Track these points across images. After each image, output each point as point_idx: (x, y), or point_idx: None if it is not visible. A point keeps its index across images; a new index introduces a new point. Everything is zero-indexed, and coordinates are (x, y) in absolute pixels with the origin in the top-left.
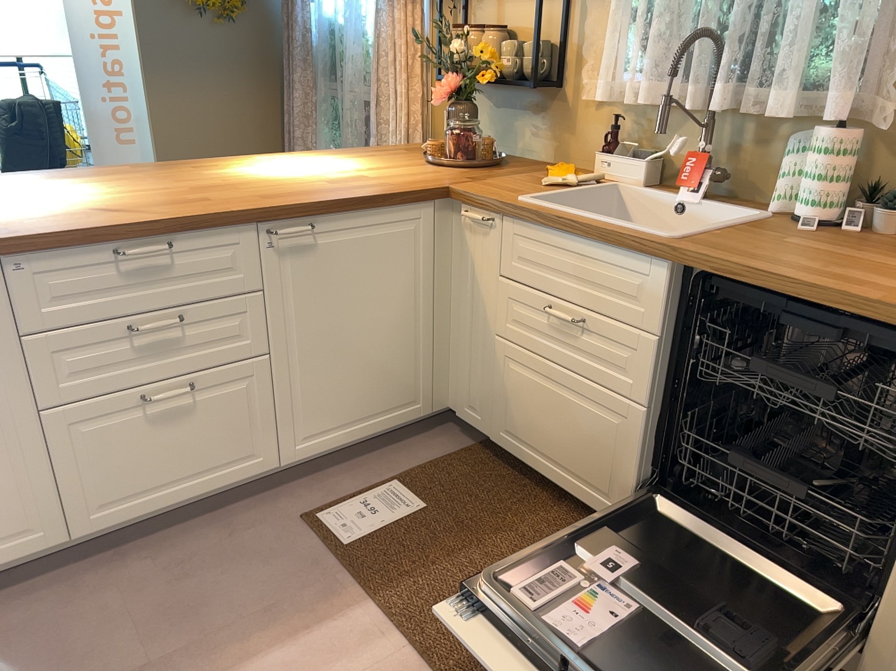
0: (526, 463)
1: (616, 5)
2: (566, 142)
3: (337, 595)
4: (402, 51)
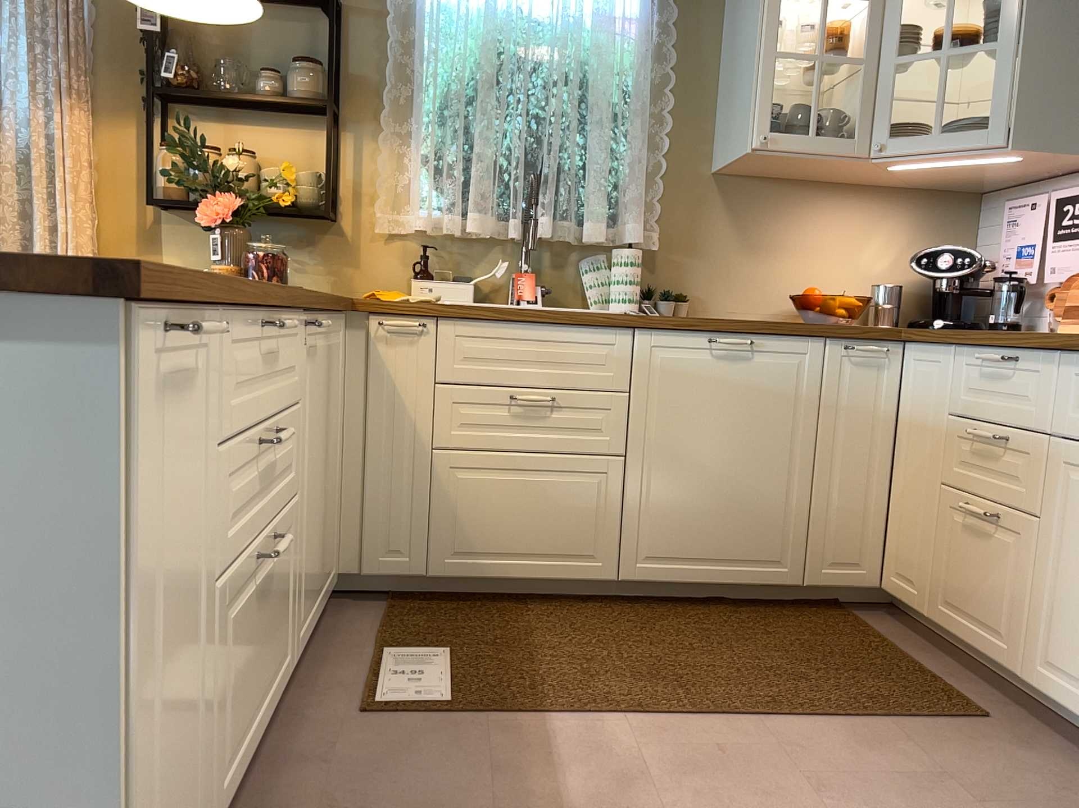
0: (486, 578)
1: (428, 145)
2: (350, 274)
3: (515, 731)
4: (73, 165)
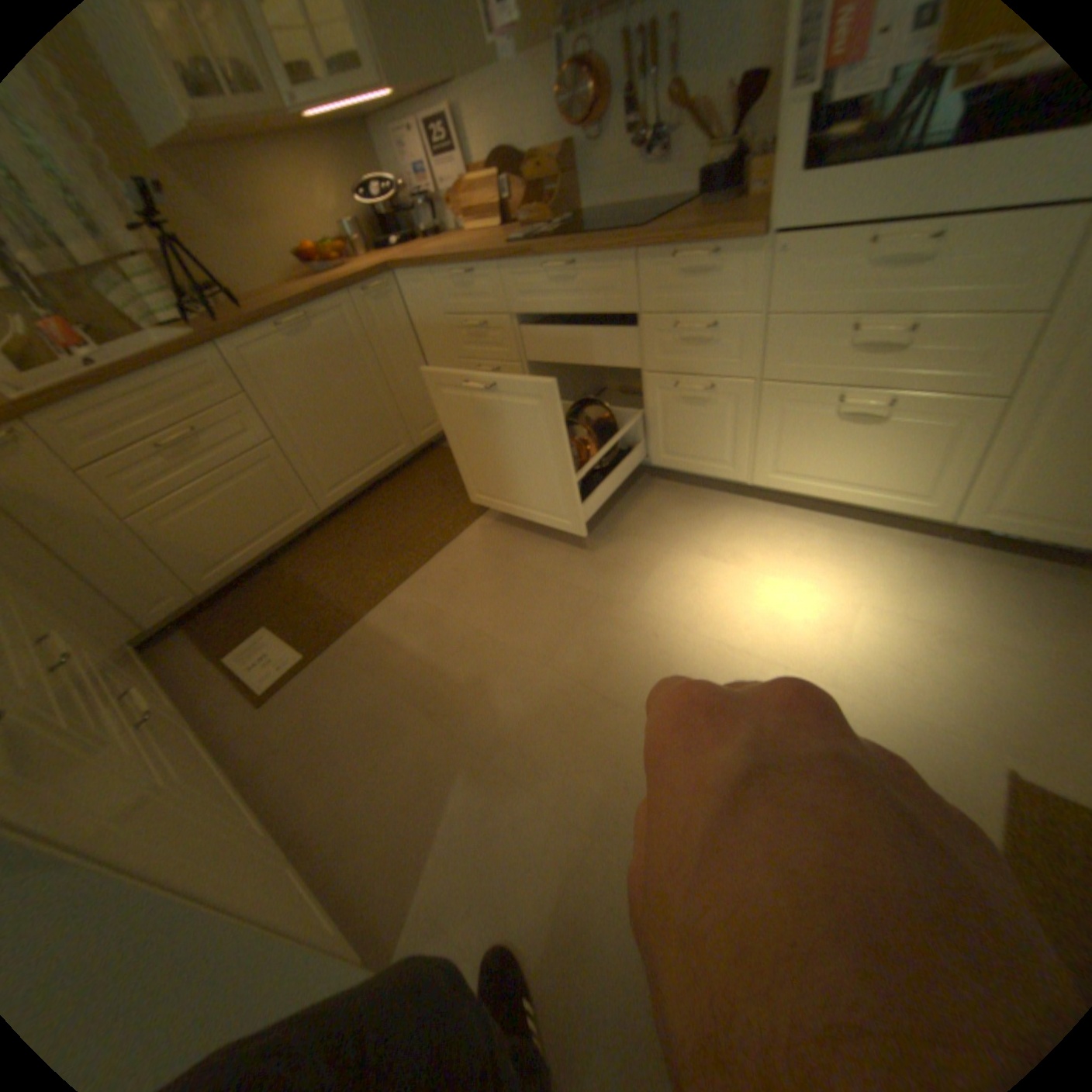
0: (237, 568)
1: None
2: None
3: (353, 638)
4: None
